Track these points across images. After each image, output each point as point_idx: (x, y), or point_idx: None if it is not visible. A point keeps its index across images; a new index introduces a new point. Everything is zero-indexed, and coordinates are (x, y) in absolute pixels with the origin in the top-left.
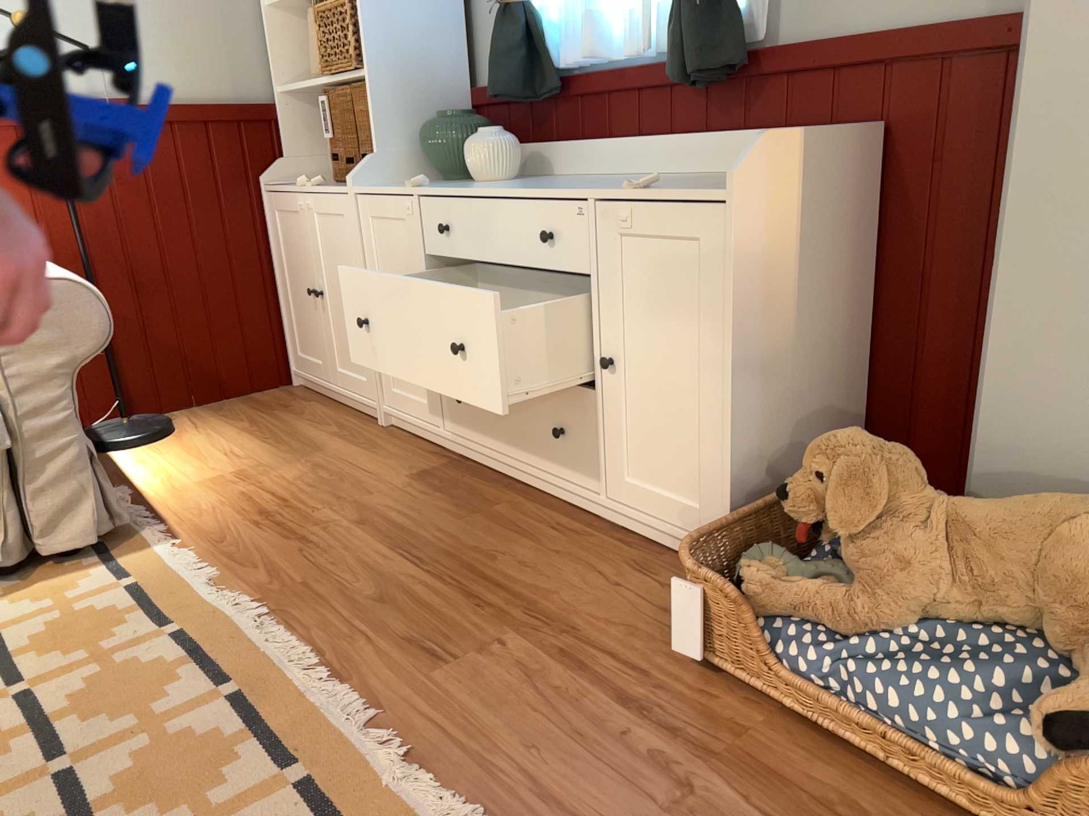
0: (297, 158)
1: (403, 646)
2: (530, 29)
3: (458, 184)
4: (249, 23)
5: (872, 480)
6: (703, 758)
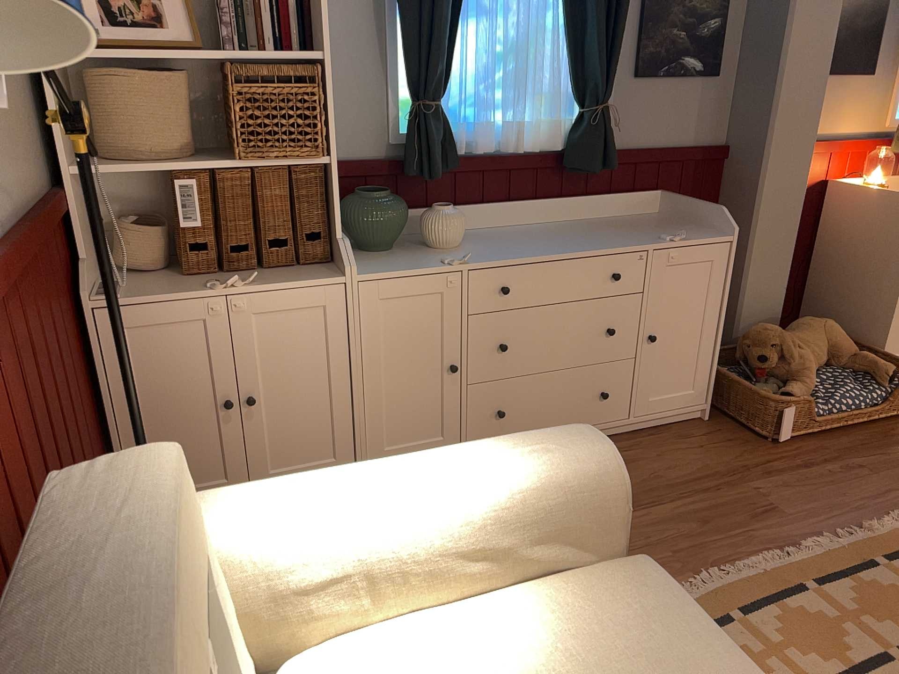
0: (89, 254)
1: (758, 520)
2: (445, 123)
3: (443, 253)
4: (21, 78)
5: (789, 339)
6: (842, 459)
